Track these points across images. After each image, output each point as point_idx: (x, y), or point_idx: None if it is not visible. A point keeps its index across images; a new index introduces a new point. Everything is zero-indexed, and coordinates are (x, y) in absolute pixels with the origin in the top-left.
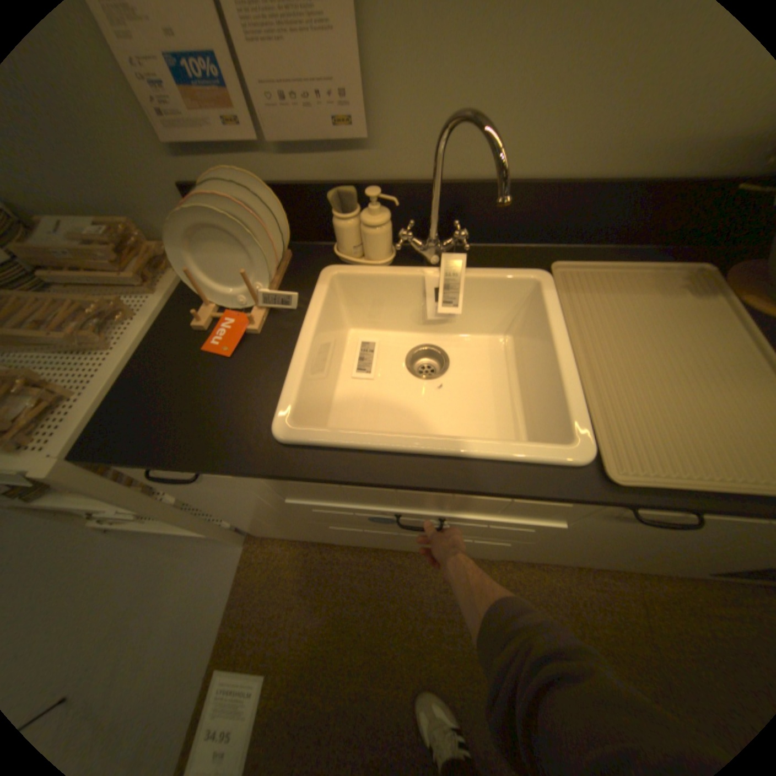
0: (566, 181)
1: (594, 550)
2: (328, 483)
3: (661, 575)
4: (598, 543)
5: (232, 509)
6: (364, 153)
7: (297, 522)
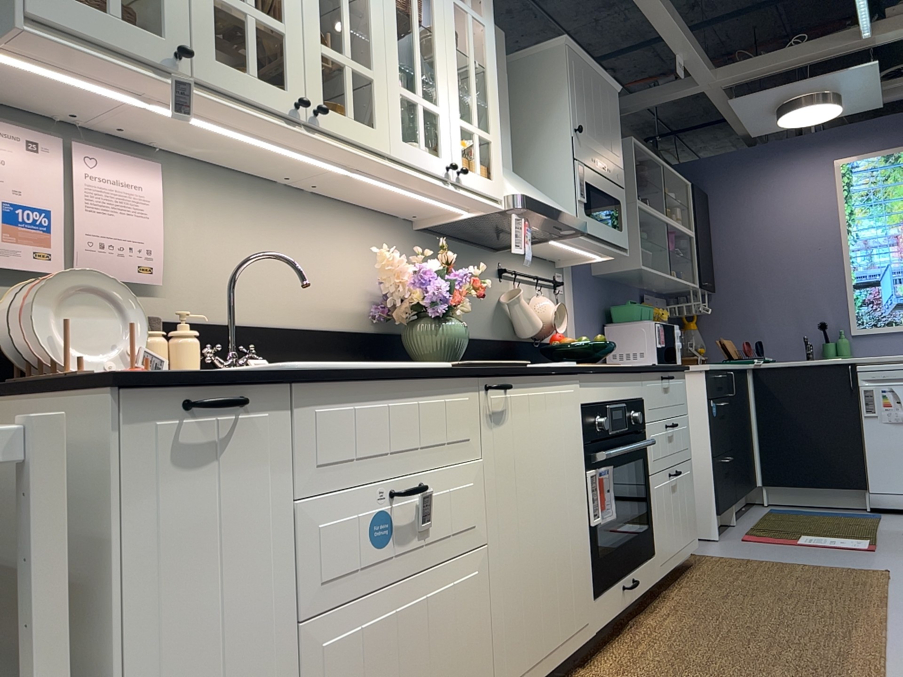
0: (291, 328)
1: (517, 541)
2: (349, 379)
3: (585, 642)
4: (508, 503)
5: (199, 609)
6: (153, 299)
7: (277, 646)
